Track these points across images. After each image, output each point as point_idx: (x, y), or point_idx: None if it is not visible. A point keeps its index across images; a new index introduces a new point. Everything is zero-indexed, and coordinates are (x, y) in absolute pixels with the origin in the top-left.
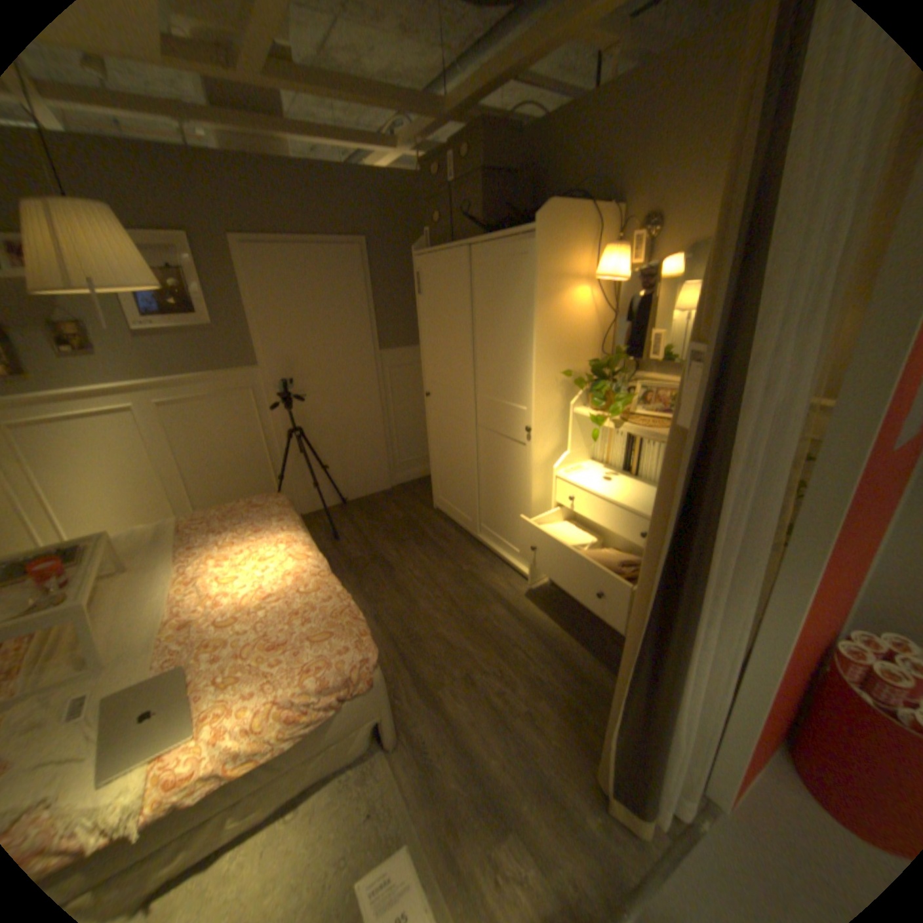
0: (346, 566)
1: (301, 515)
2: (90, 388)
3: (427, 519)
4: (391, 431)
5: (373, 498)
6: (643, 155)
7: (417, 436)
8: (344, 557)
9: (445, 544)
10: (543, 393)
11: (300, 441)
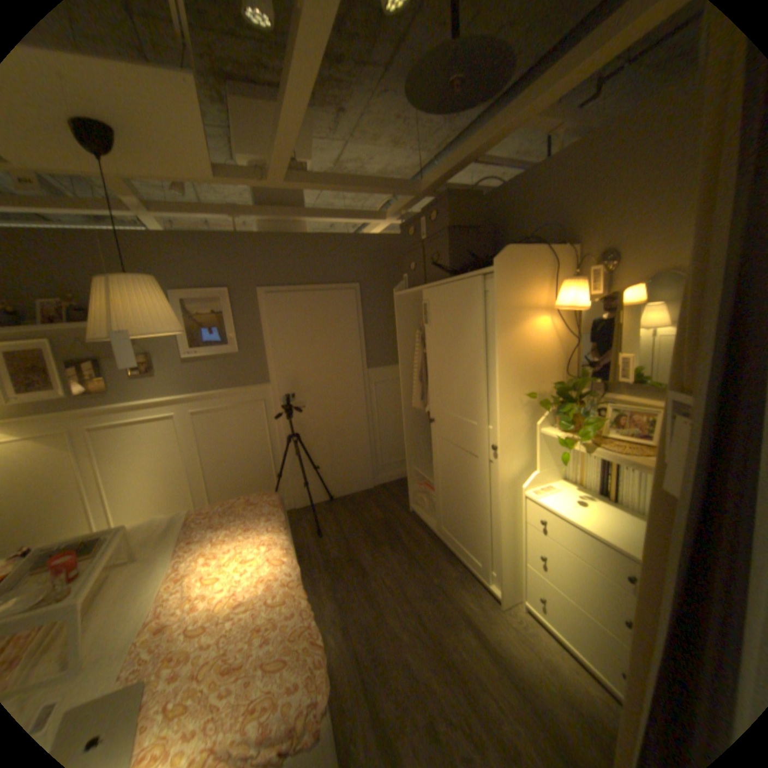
0: (324, 567)
1: (294, 509)
2: (146, 401)
3: (402, 522)
4: (375, 437)
5: (356, 497)
6: (594, 204)
7: (398, 441)
8: (324, 556)
9: (418, 551)
10: (509, 414)
11: (298, 445)
